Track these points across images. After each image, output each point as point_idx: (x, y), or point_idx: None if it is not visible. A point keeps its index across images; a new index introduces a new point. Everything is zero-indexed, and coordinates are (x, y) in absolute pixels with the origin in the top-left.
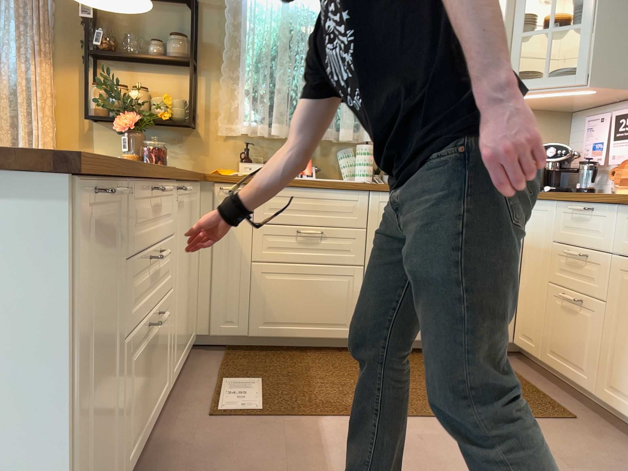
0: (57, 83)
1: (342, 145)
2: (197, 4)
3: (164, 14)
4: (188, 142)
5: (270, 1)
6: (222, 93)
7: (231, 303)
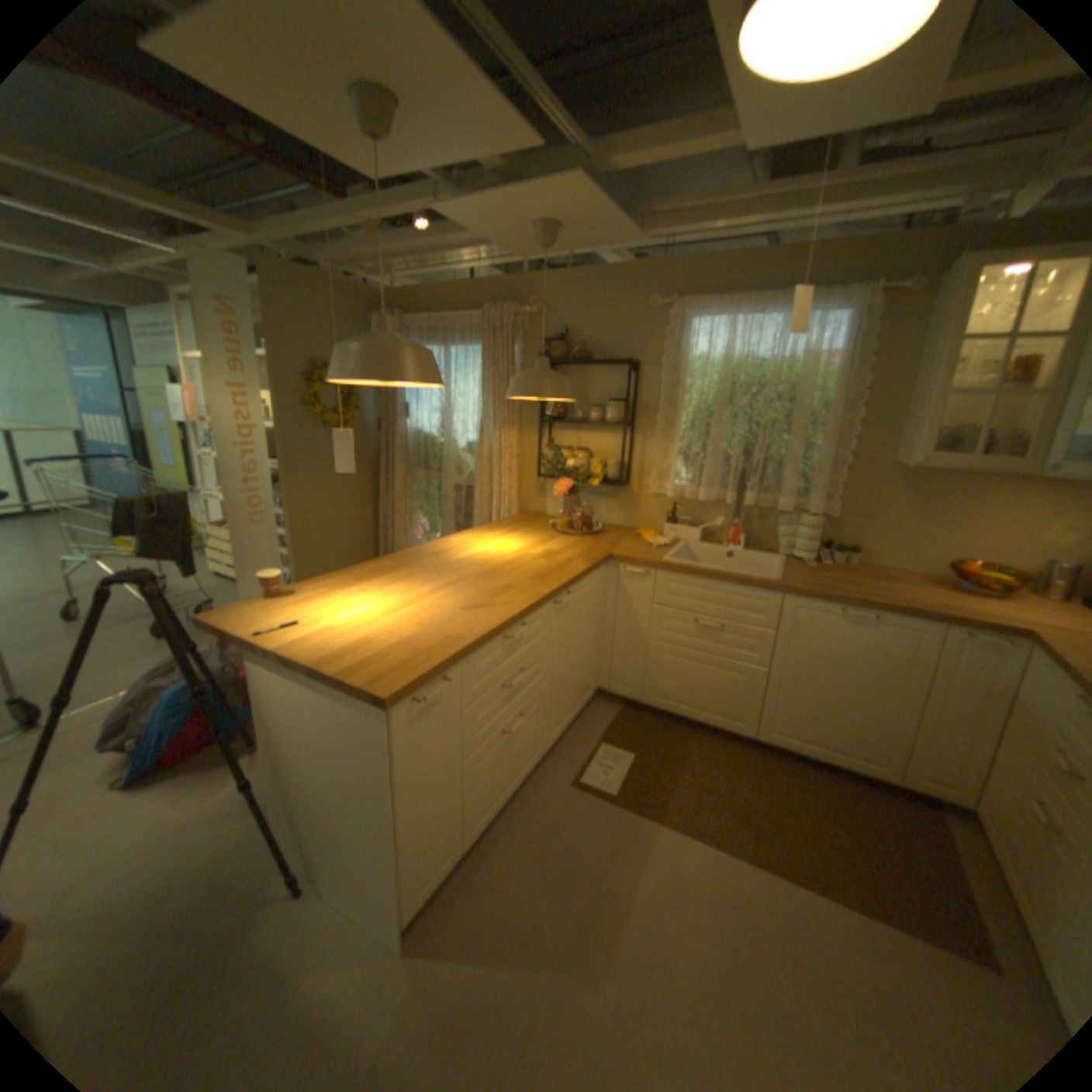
0: (520, 443)
1: (786, 510)
2: (632, 370)
3: (606, 376)
4: (621, 497)
5: (709, 356)
6: (654, 454)
7: (629, 670)
